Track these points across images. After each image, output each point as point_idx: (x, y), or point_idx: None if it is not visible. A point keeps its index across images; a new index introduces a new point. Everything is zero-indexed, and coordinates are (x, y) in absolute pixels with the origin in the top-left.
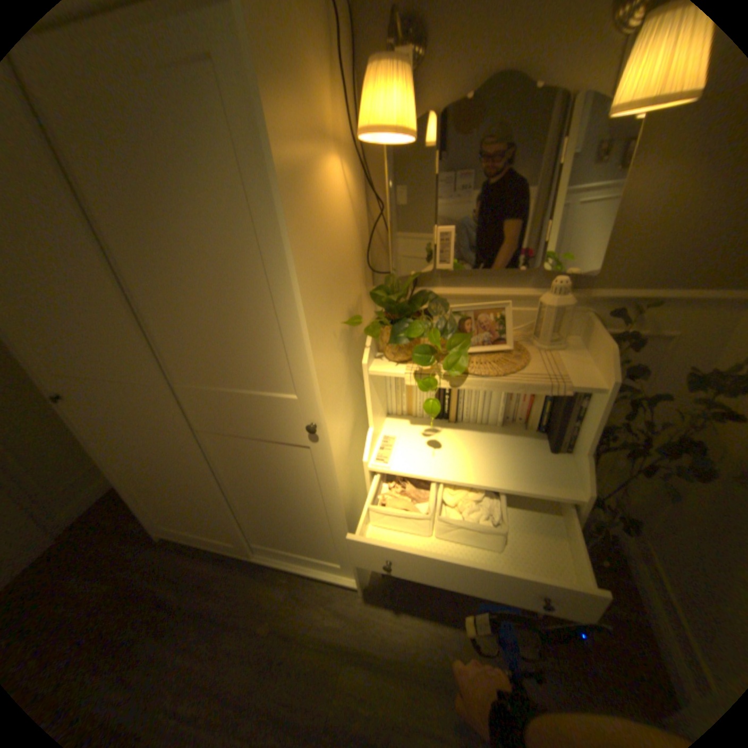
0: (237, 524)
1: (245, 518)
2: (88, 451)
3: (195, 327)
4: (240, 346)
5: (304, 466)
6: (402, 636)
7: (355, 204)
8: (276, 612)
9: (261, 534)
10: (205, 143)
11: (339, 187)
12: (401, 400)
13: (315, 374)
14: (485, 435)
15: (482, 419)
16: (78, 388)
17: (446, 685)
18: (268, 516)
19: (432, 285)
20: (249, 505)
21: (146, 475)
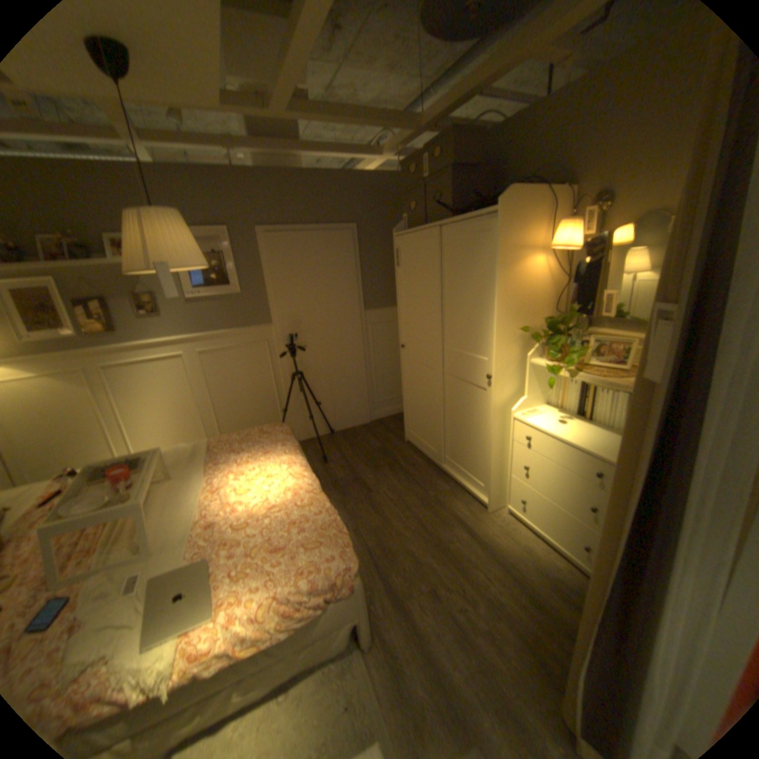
0: (444, 438)
1: (449, 435)
2: (403, 377)
3: (460, 322)
4: (474, 332)
5: (483, 403)
6: (502, 542)
7: (555, 276)
8: (443, 493)
9: (454, 449)
10: (483, 255)
11: (541, 269)
12: (559, 396)
13: (496, 347)
14: (606, 432)
15: (610, 423)
16: (413, 344)
17: (512, 572)
18: (460, 436)
19: (602, 327)
20: (454, 426)
21: (418, 396)
